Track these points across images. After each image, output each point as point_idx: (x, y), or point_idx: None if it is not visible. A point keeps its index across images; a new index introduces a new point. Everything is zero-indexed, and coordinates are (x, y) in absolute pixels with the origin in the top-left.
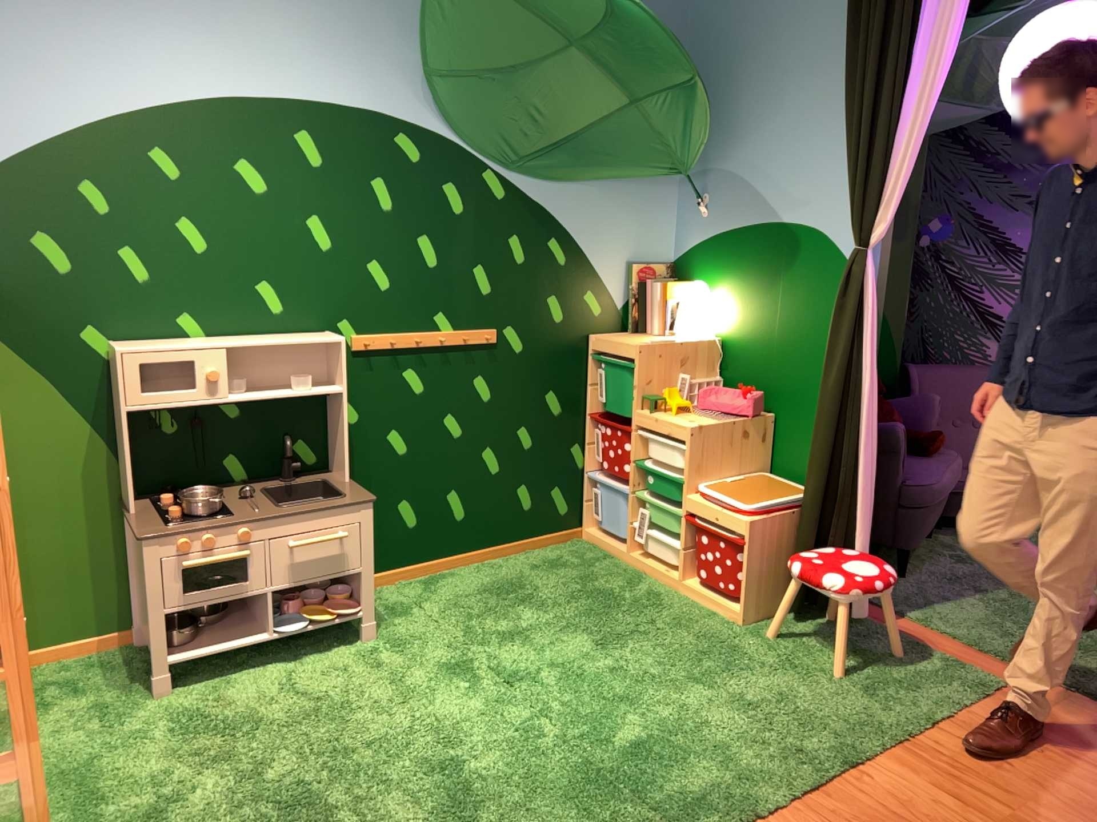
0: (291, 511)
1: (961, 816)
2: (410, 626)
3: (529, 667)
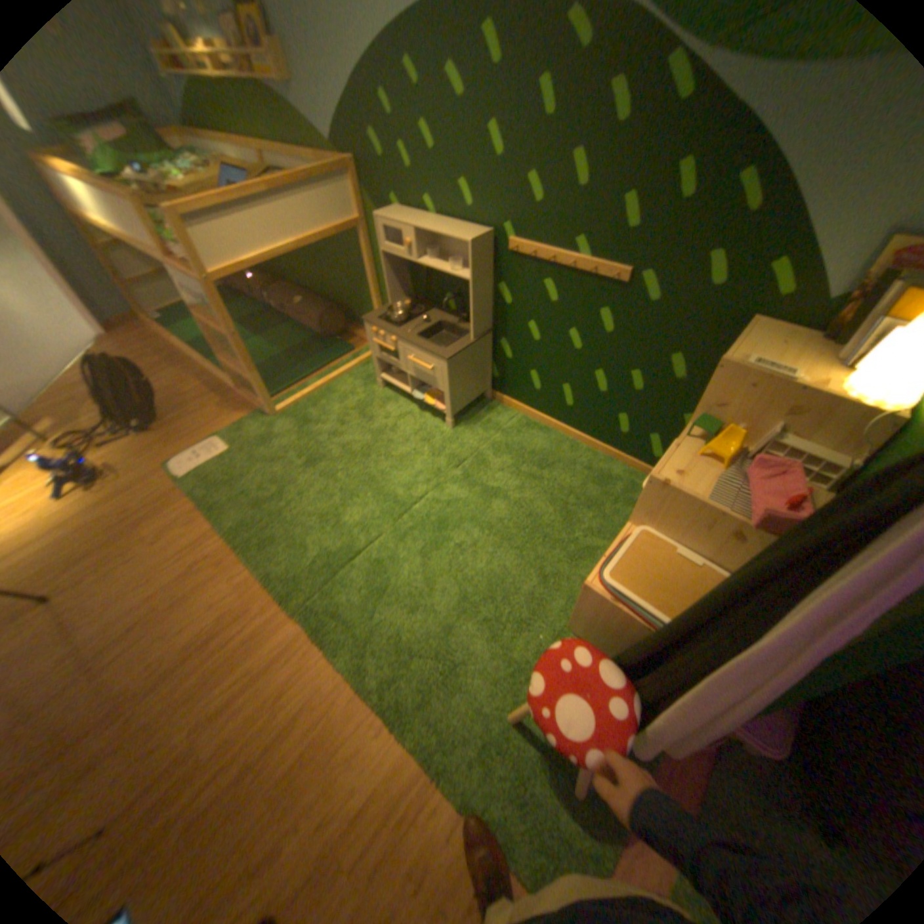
0: (413, 341)
1: (337, 814)
2: (474, 438)
3: (448, 502)
